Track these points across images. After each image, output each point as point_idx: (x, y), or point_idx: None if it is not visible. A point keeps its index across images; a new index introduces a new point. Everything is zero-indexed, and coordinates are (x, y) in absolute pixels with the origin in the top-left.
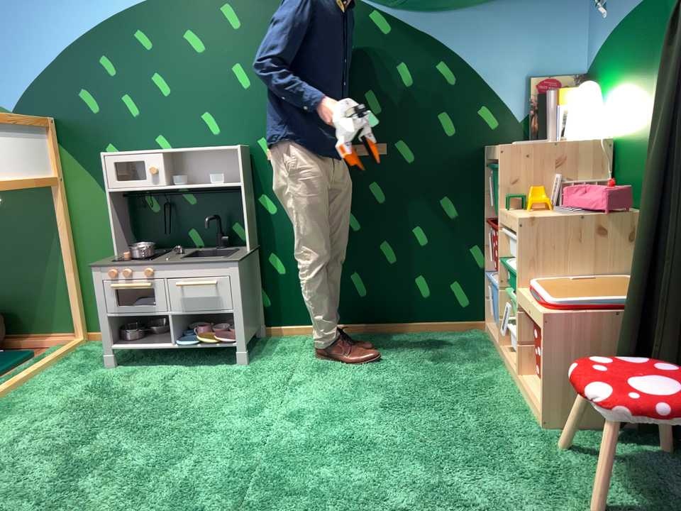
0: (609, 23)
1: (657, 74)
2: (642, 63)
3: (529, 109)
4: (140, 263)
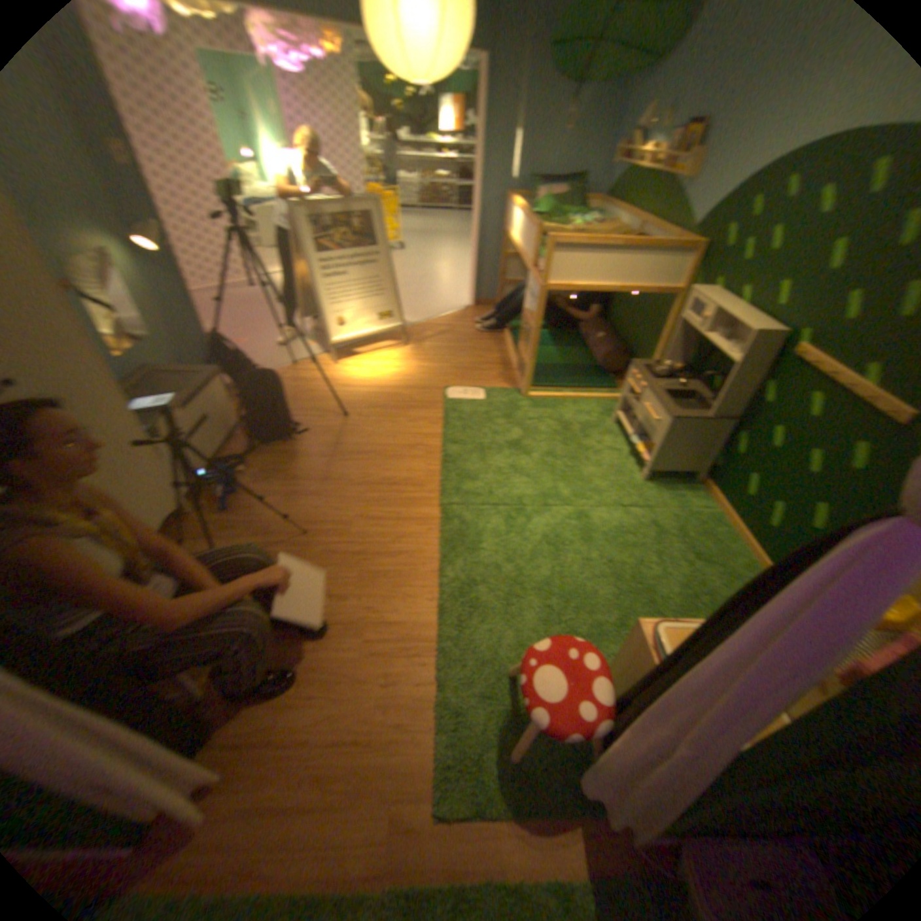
0: None
1: None
2: None
3: None
4: (643, 378)
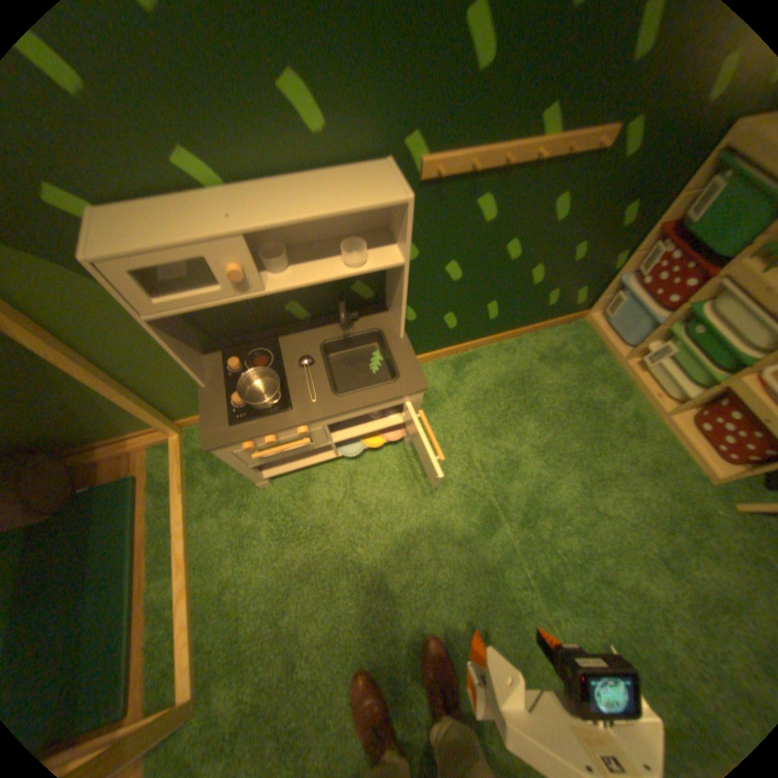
0: None
1: None
2: None
3: None
4: (288, 426)
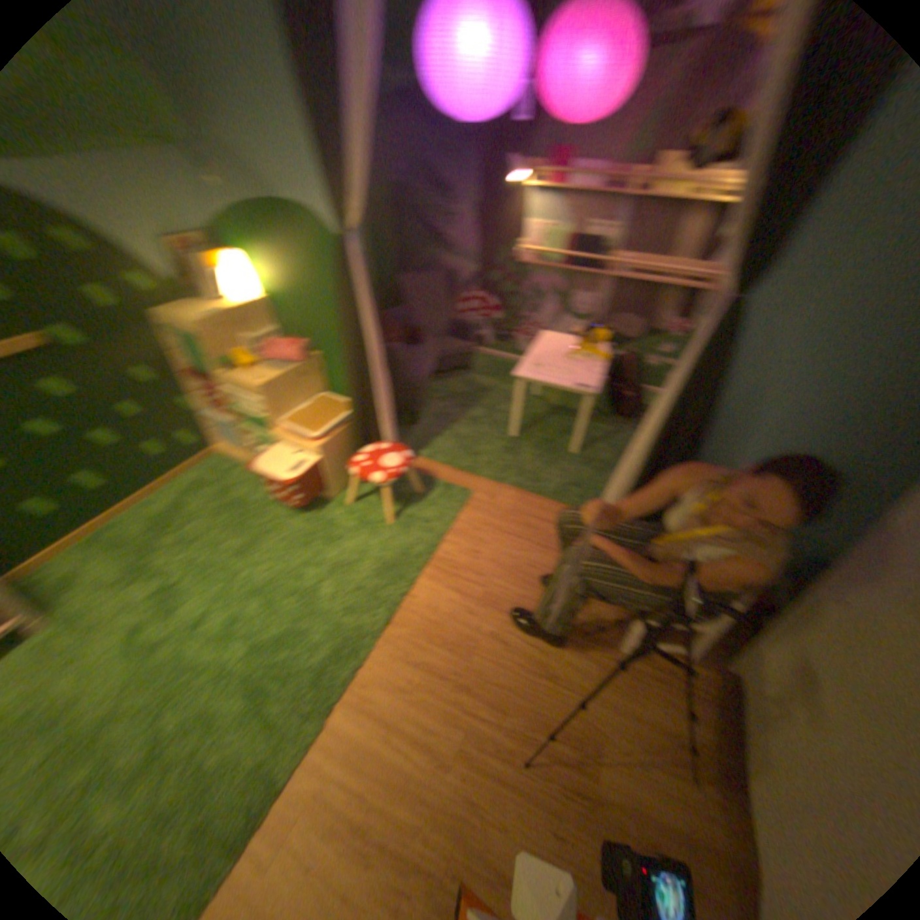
0: (220, 196)
1: (295, 264)
2: (276, 250)
3: (169, 268)
4: None
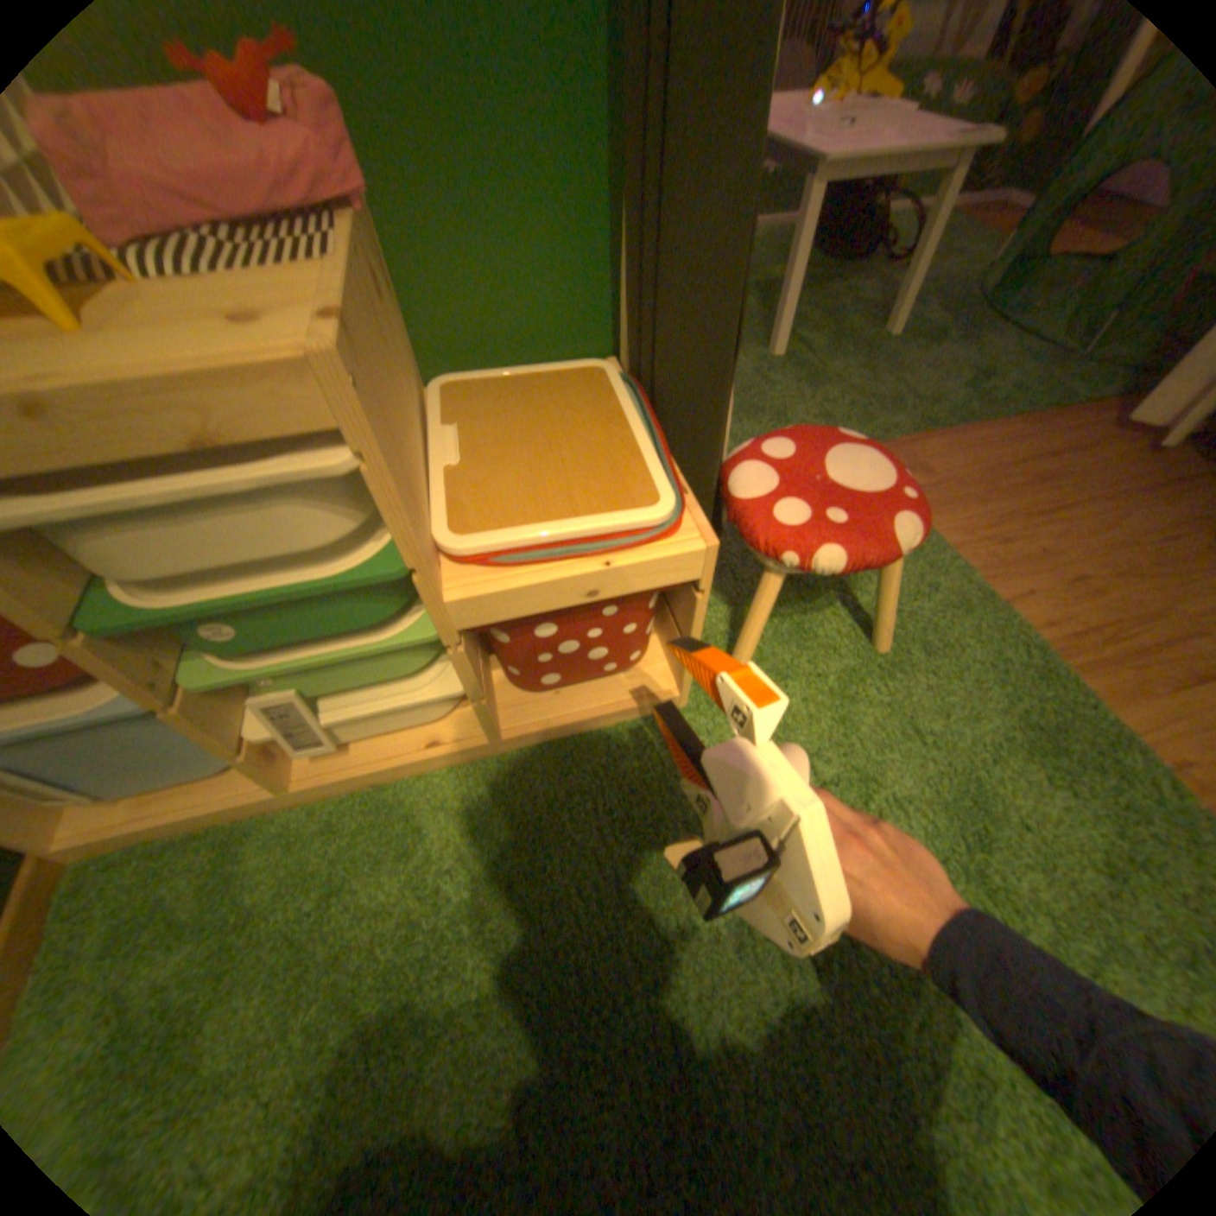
0: None
1: None
2: None
3: None
4: None
